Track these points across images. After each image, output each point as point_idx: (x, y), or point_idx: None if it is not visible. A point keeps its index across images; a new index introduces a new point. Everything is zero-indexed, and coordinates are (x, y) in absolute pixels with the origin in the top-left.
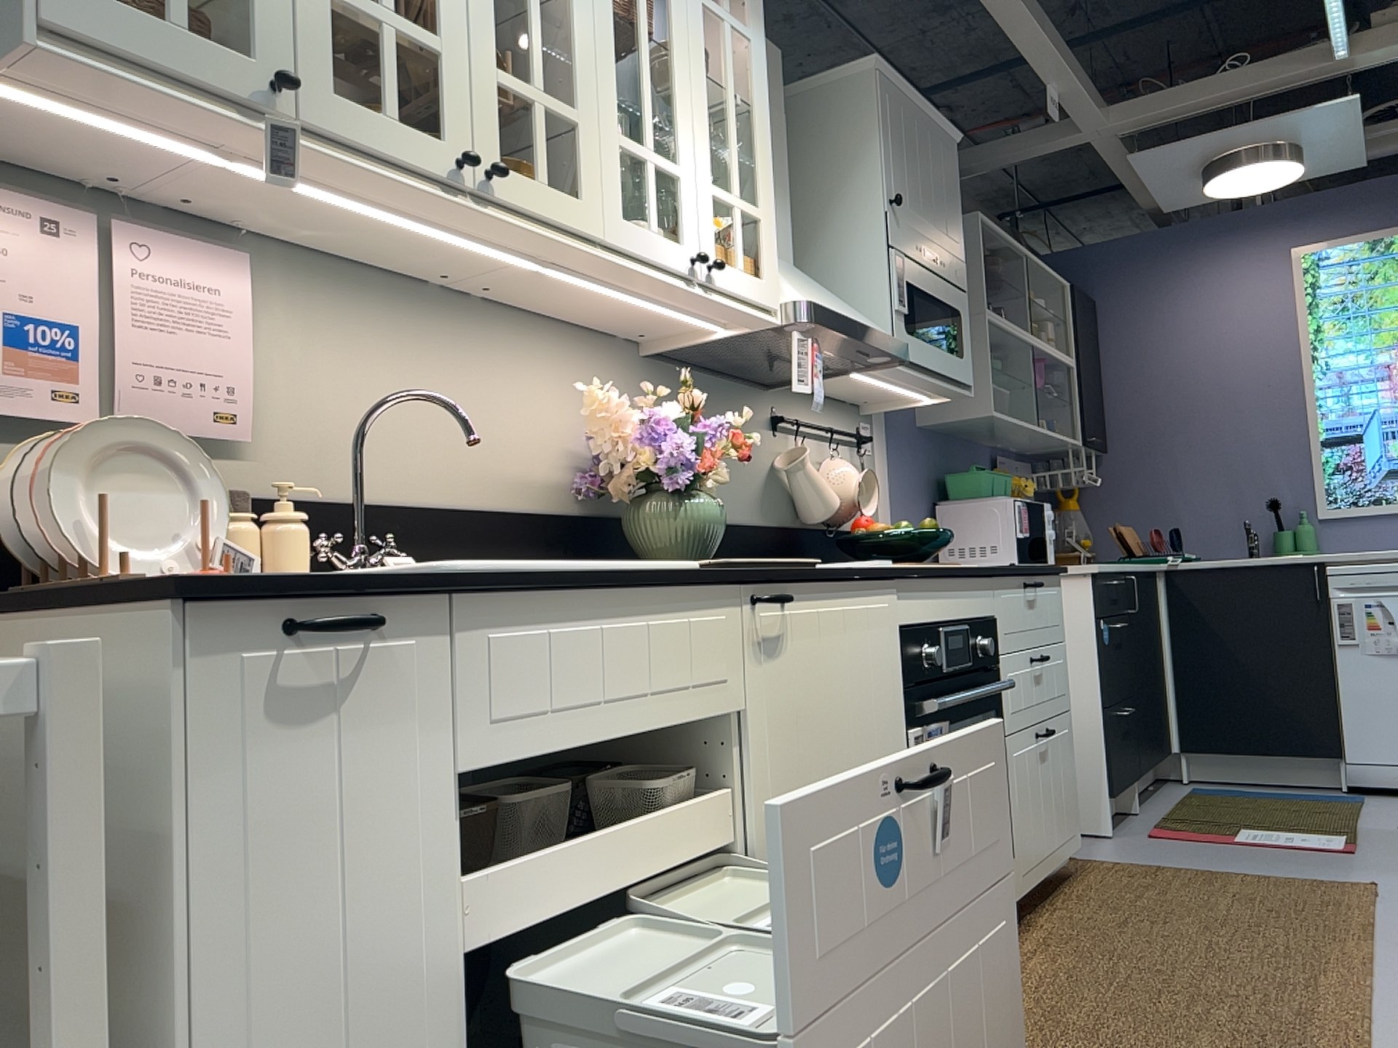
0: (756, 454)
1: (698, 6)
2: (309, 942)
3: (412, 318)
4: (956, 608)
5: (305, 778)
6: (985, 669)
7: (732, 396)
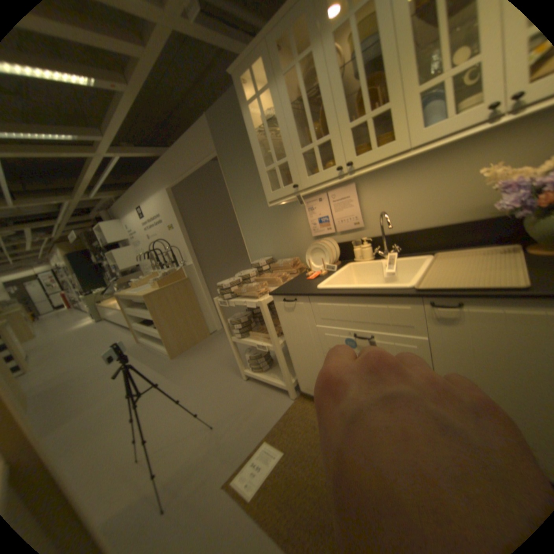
0: None
1: None
2: (299, 338)
3: (413, 169)
4: None
5: (293, 318)
6: None
7: None
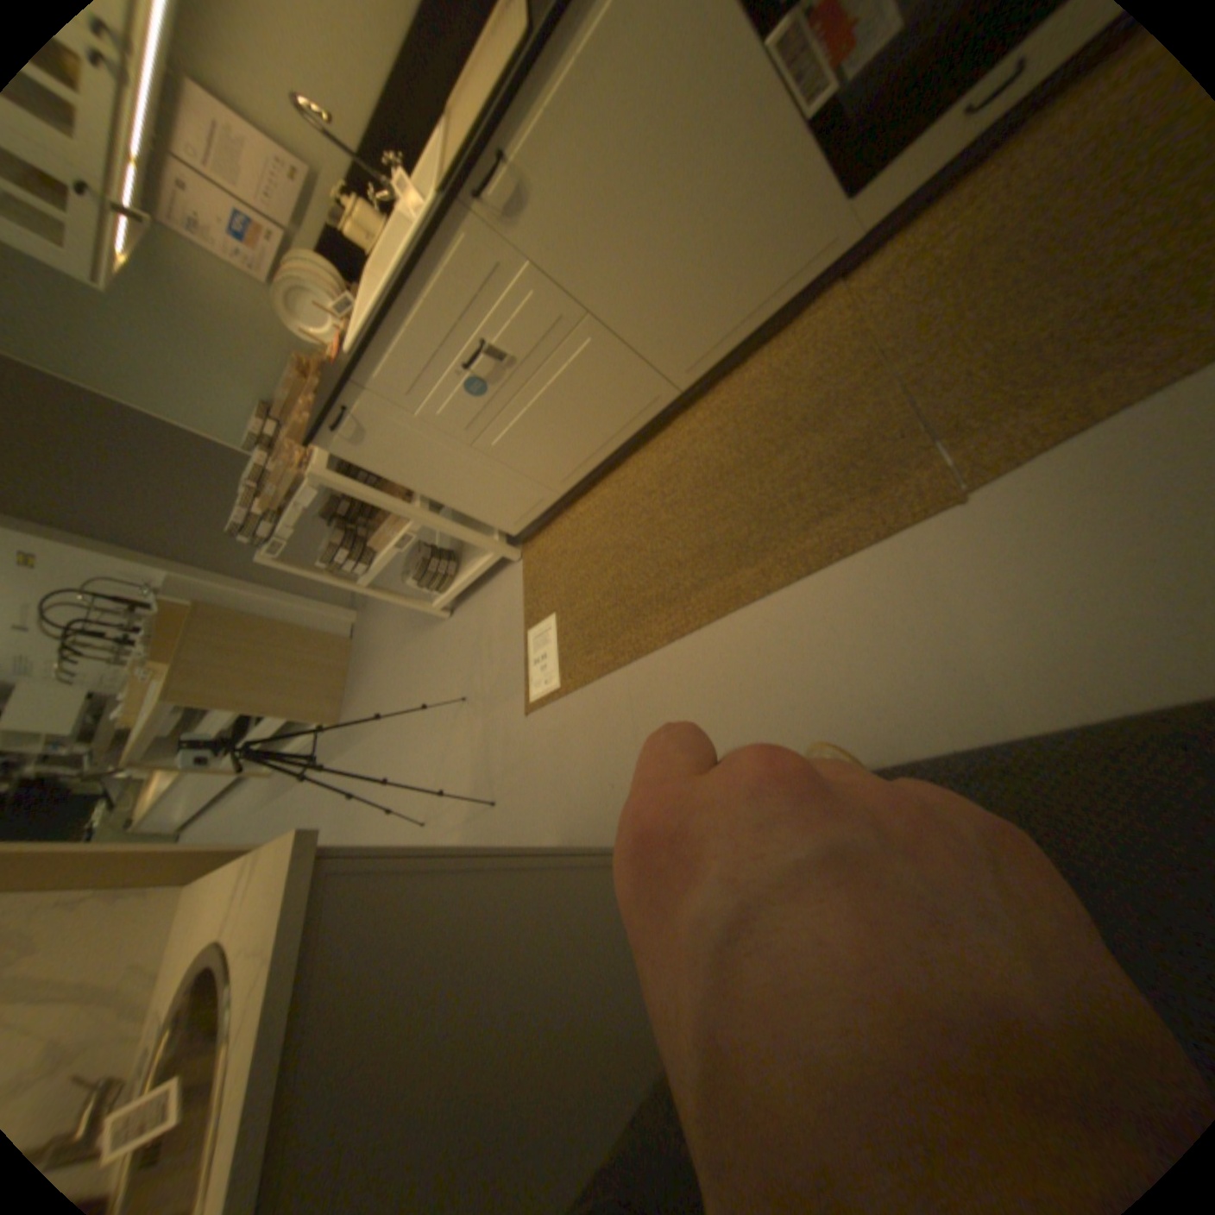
0: None
1: None
2: (425, 465)
3: None
4: None
5: (383, 445)
6: None
7: None
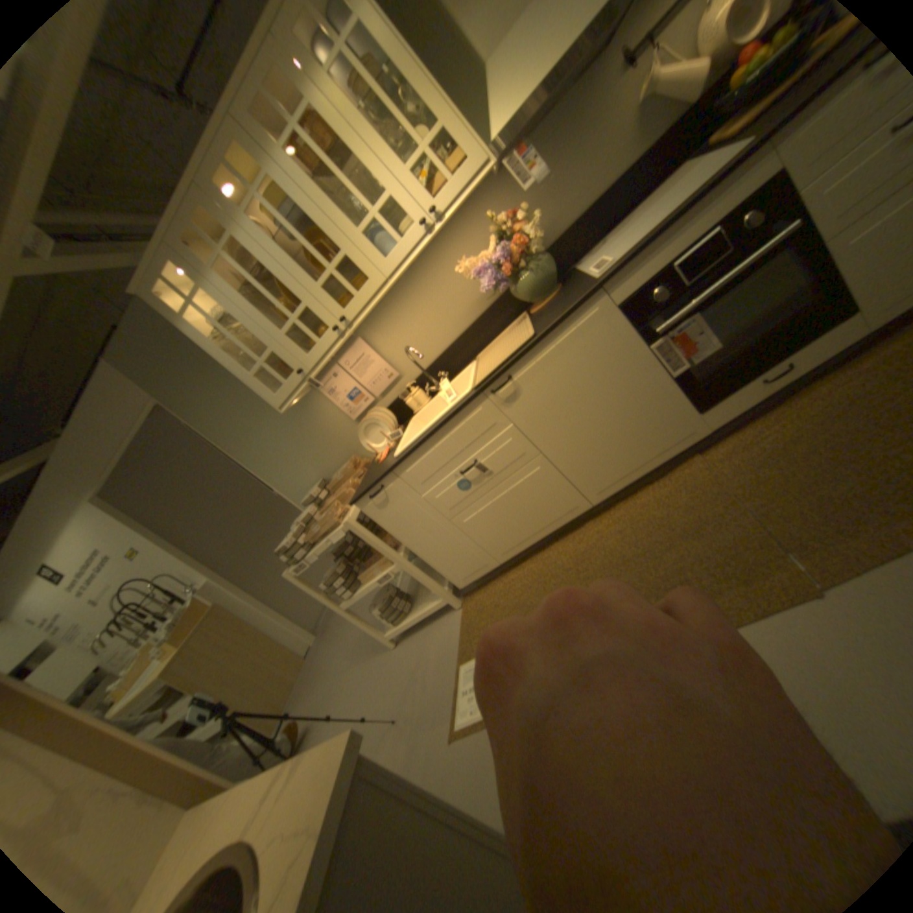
0: (617, 111)
1: (326, 83)
2: (417, 528)
3: (406, 295)
4: (696, 231)
5: (396, 511)
6: (769, 225)
7: (575, 102)
